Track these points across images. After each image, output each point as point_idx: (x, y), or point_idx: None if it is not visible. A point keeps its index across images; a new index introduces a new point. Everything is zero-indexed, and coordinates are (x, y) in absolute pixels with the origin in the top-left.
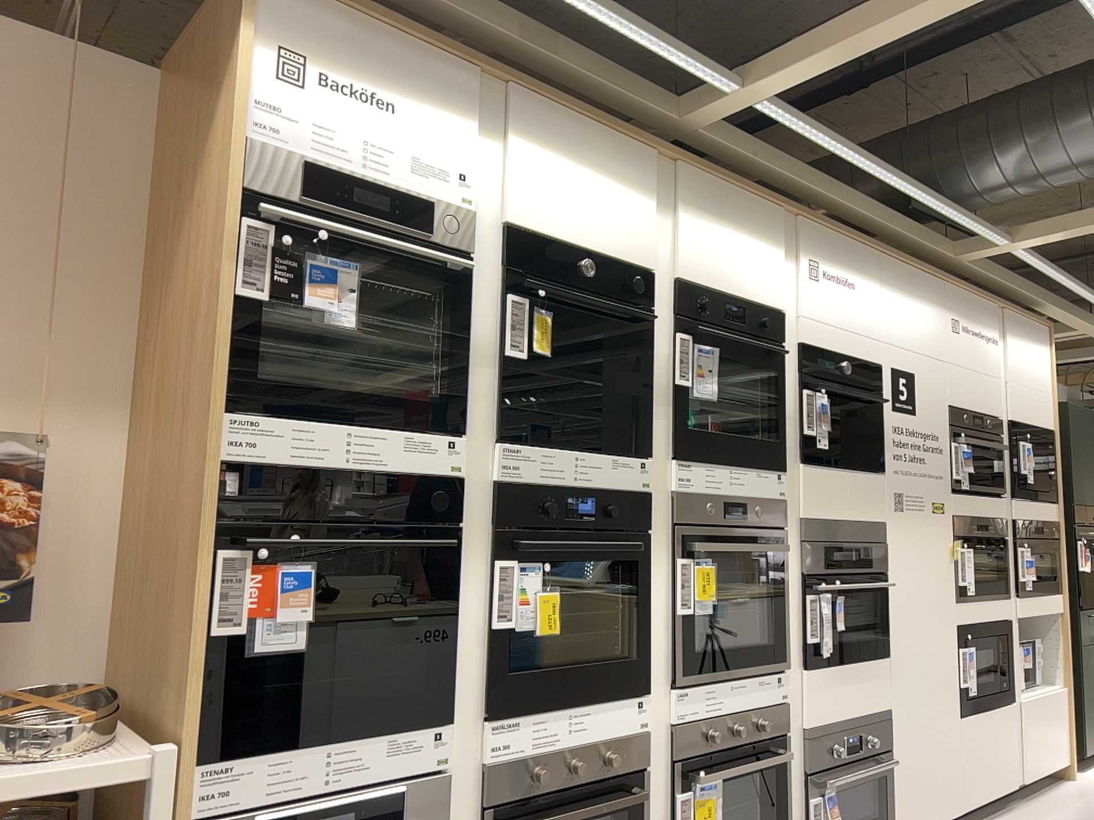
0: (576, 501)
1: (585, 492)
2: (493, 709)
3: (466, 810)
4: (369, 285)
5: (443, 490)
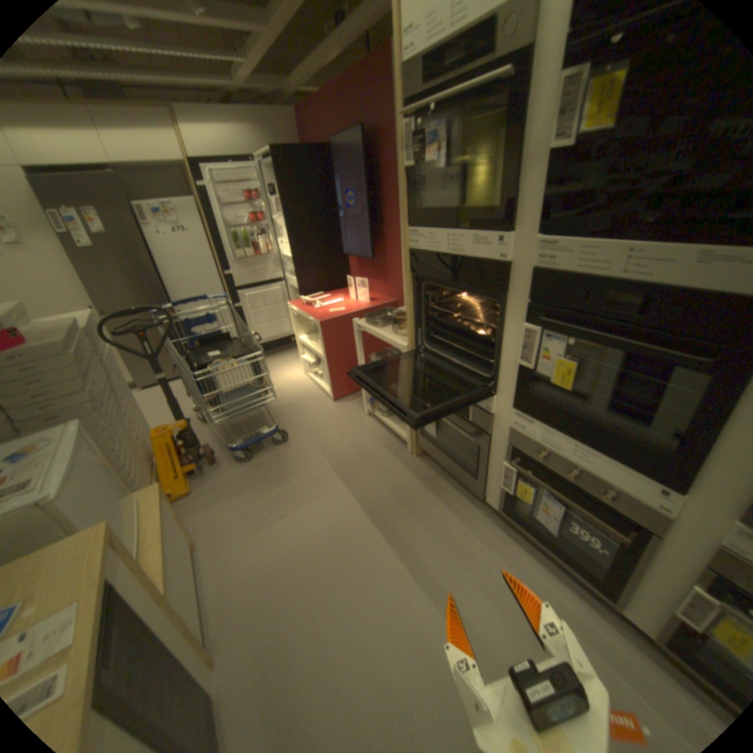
0: (628, 295)
1: (636, 288)
2: (515, 409)
3: (501, 442)
4: (474, 116)
5: (494, 270)
